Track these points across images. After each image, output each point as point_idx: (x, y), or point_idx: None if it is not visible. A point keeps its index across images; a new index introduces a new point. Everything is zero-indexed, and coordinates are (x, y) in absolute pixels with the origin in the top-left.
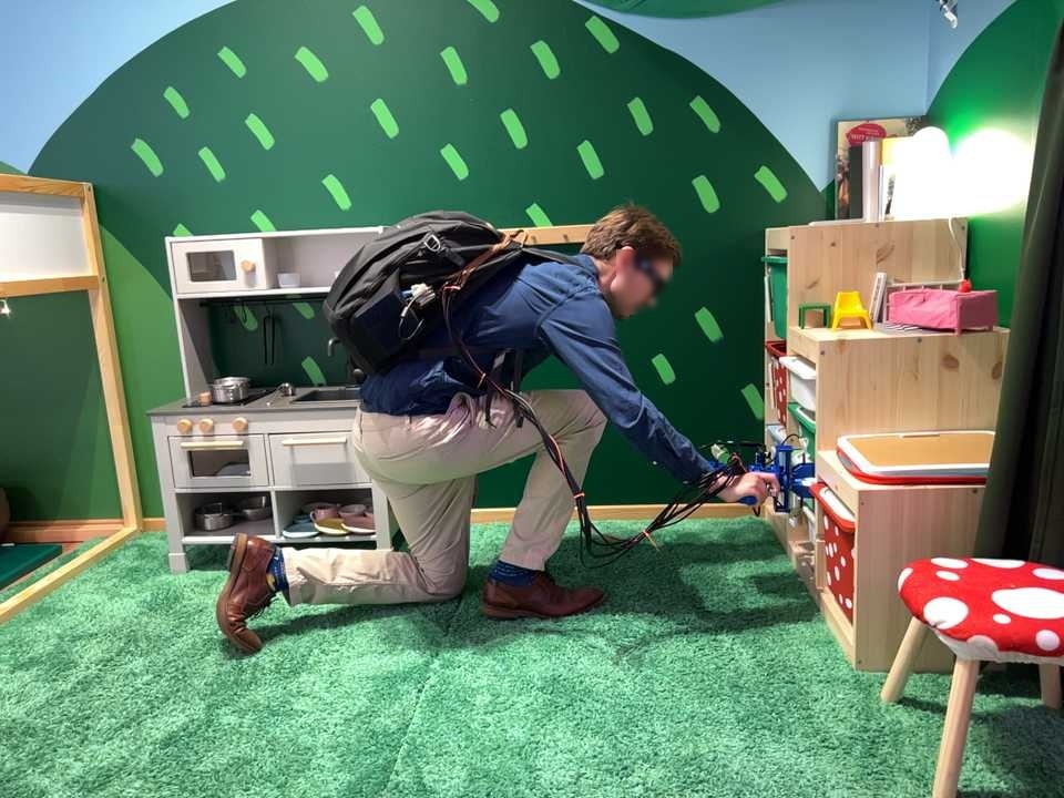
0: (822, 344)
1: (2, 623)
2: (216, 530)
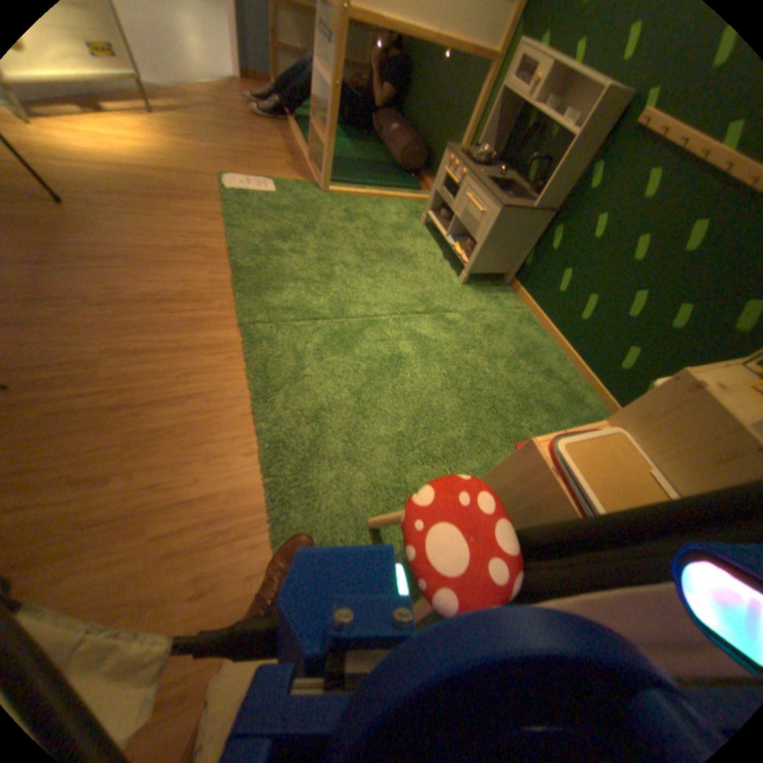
0: (690, 378)
1: (369, 198)
2: (443, 220)
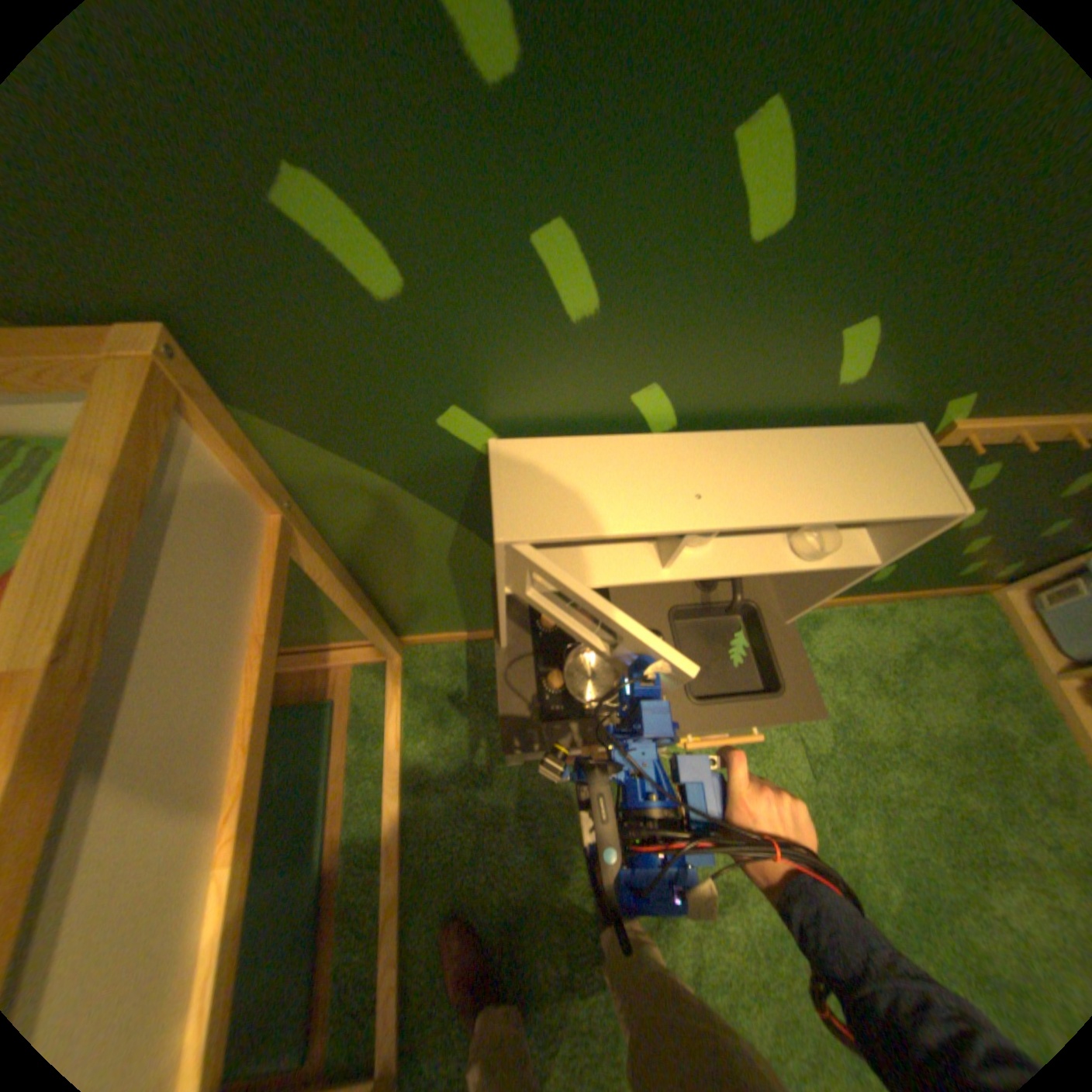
0: None
1: (404, 903)
2: None
